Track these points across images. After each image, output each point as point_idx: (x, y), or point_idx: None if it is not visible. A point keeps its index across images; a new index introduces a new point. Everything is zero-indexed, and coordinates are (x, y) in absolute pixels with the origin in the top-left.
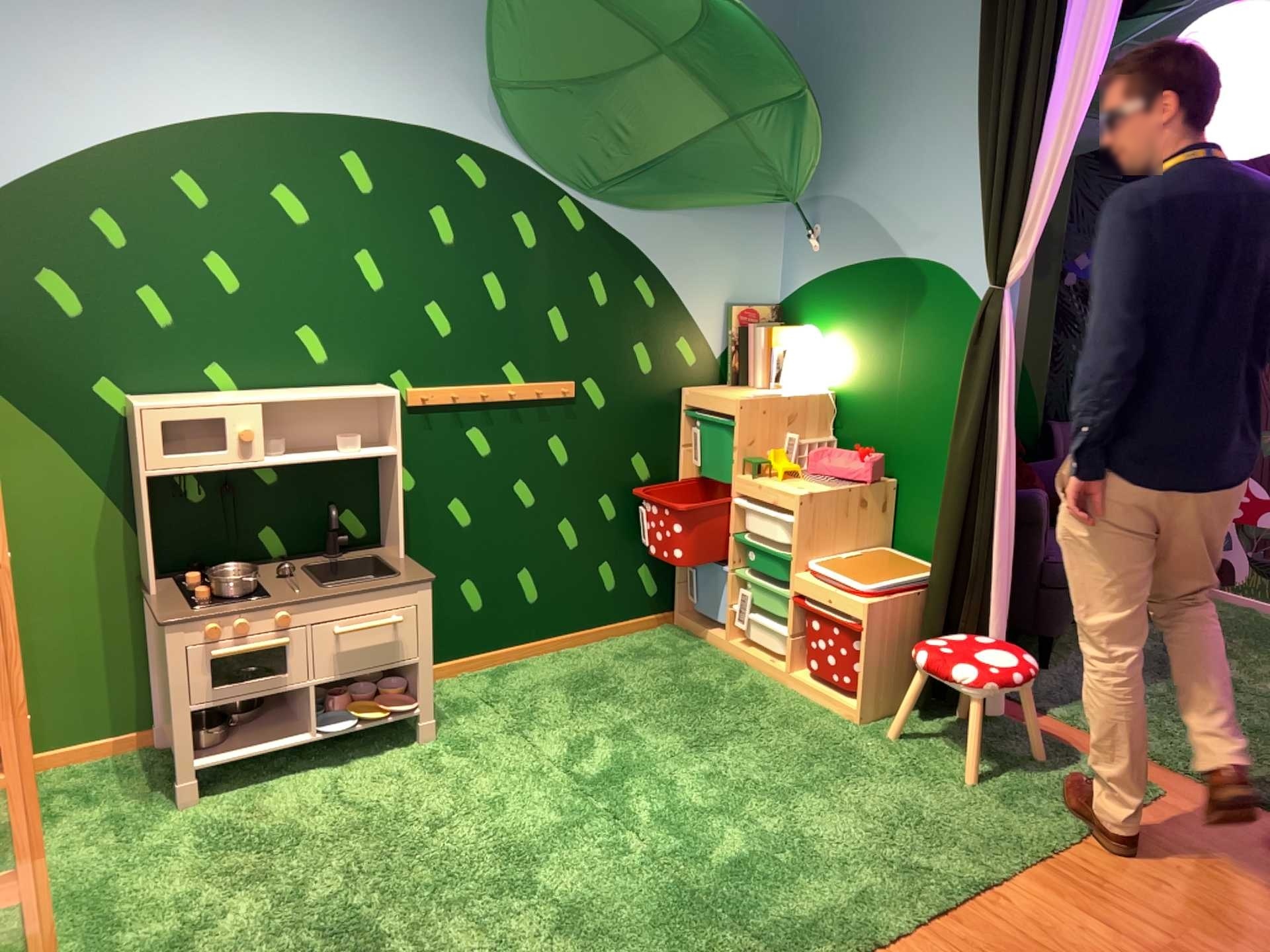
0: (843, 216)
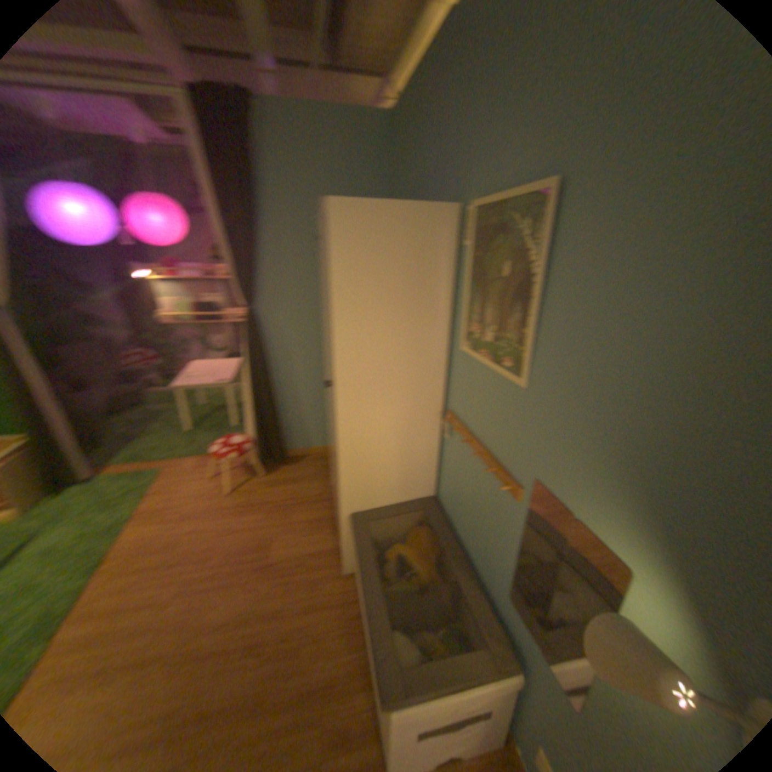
0: None
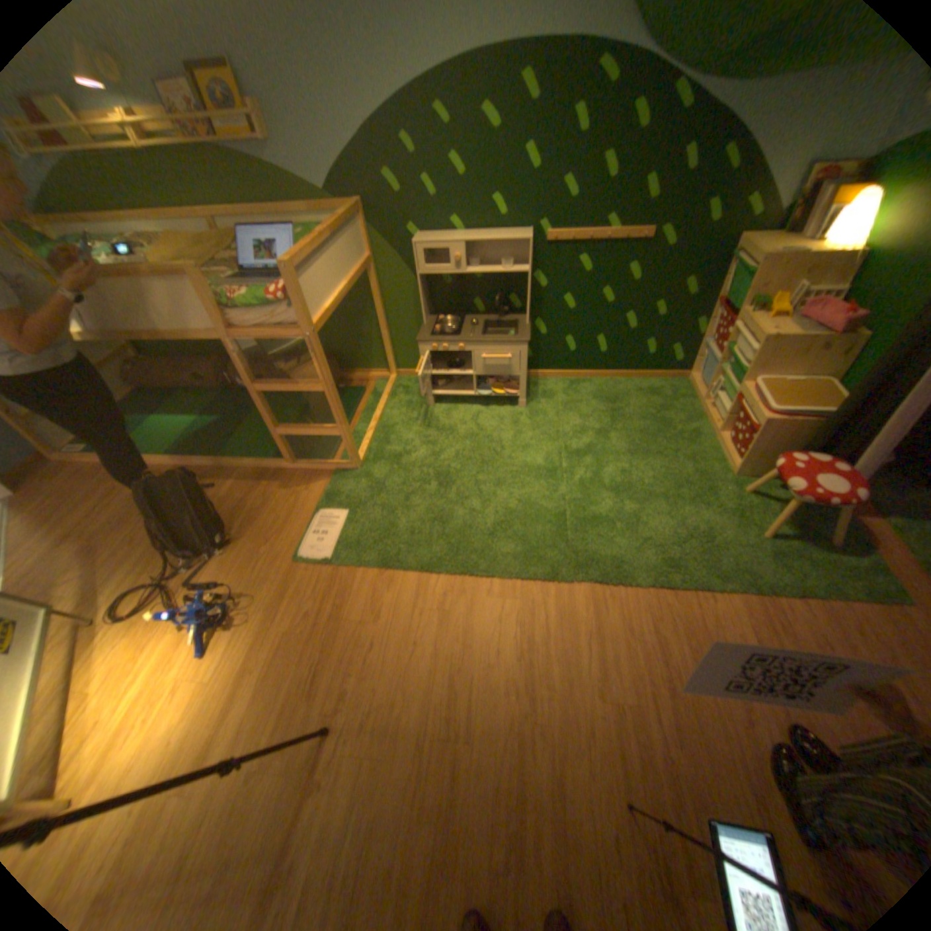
0: None
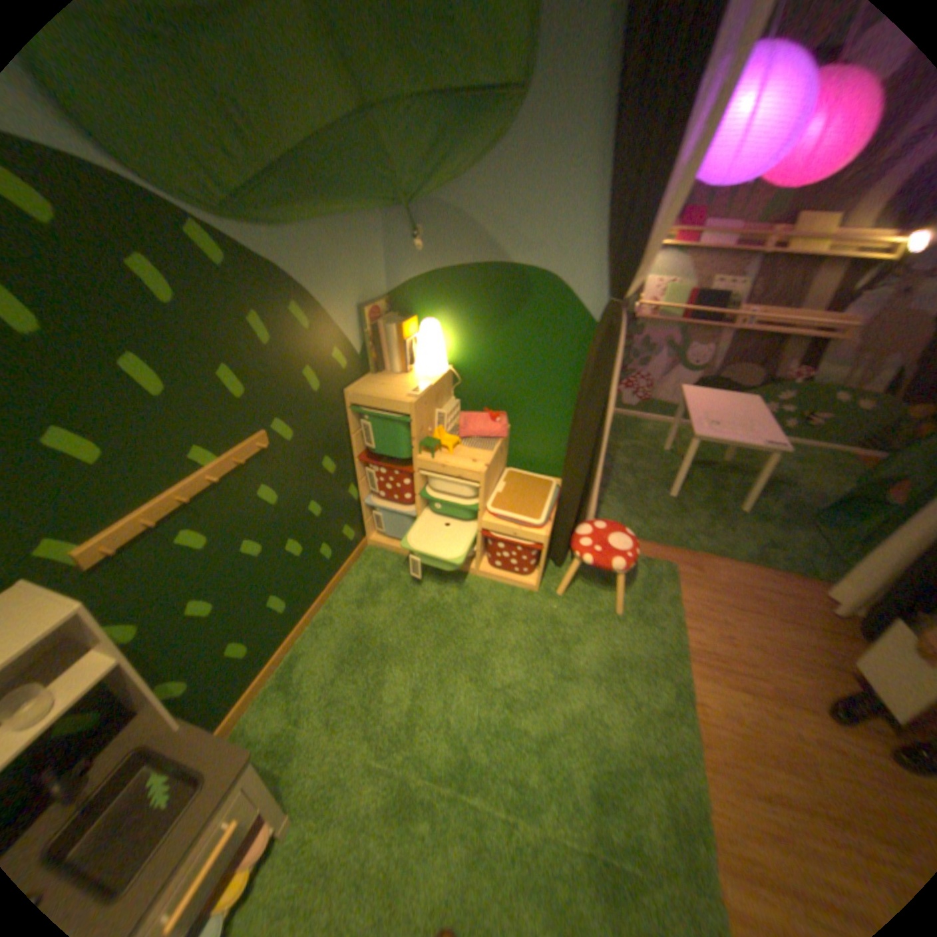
0: (445, 221)
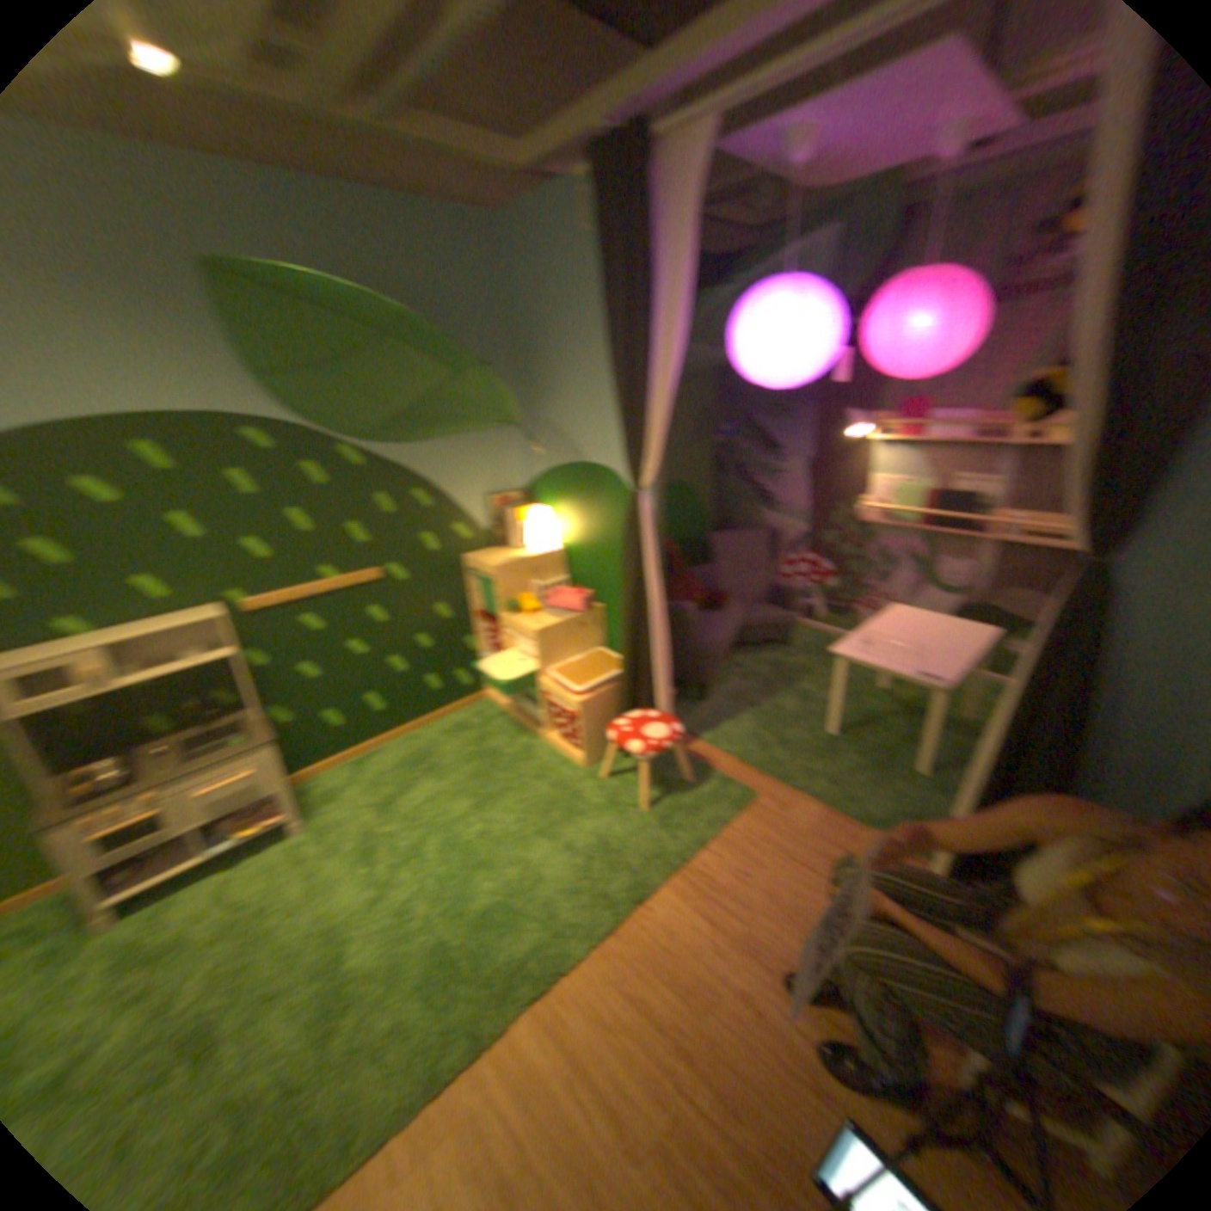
0: (548, 433)
